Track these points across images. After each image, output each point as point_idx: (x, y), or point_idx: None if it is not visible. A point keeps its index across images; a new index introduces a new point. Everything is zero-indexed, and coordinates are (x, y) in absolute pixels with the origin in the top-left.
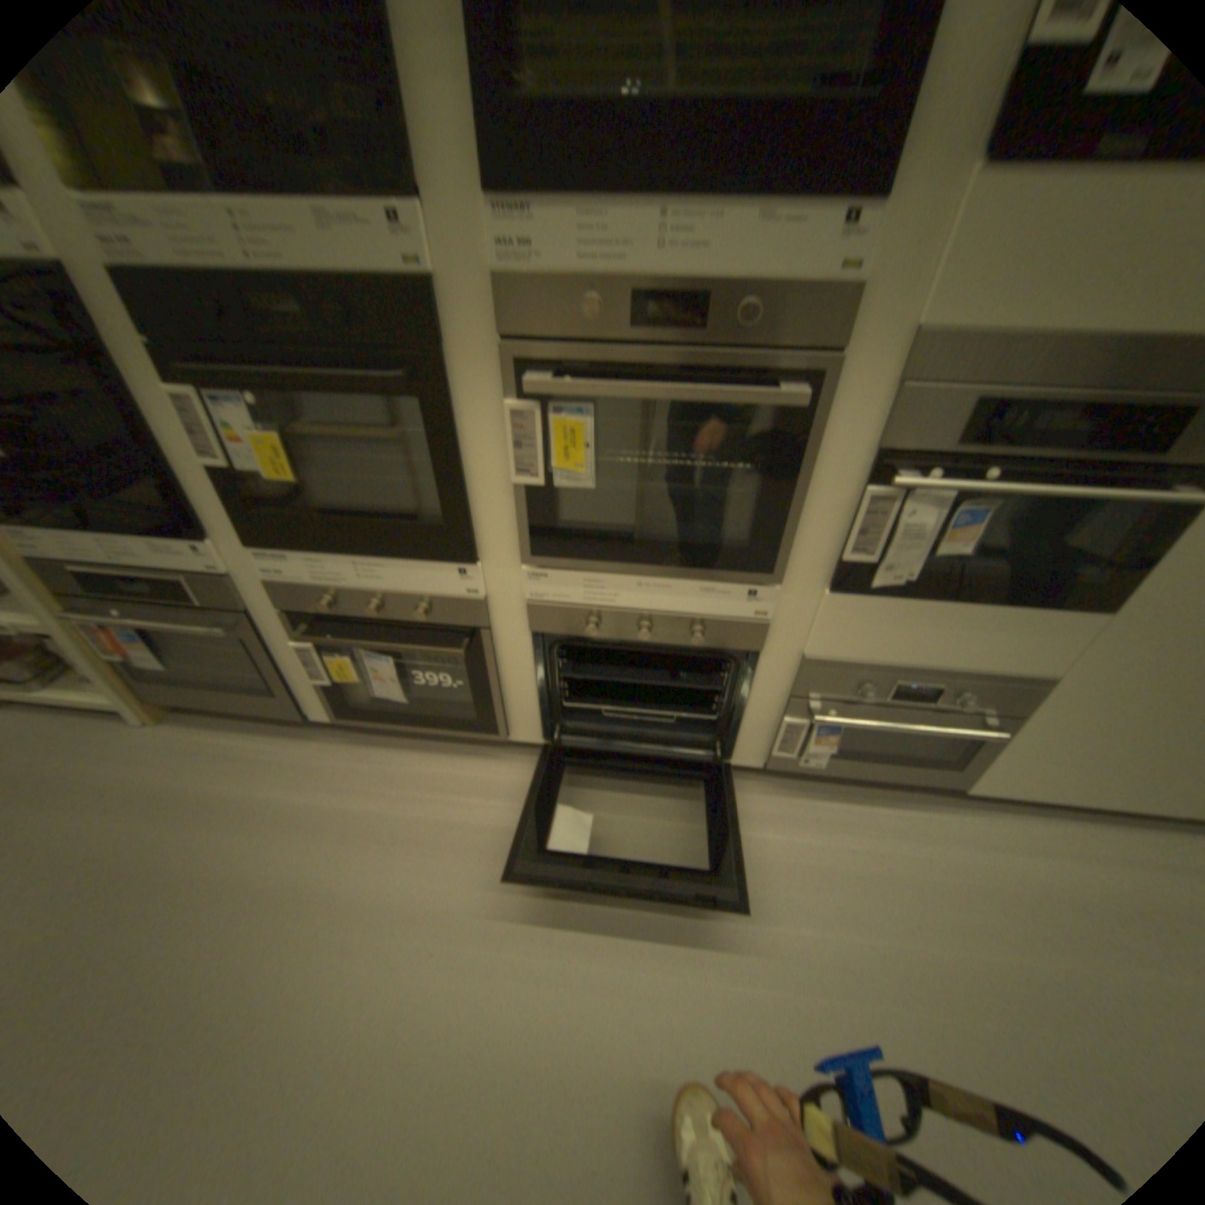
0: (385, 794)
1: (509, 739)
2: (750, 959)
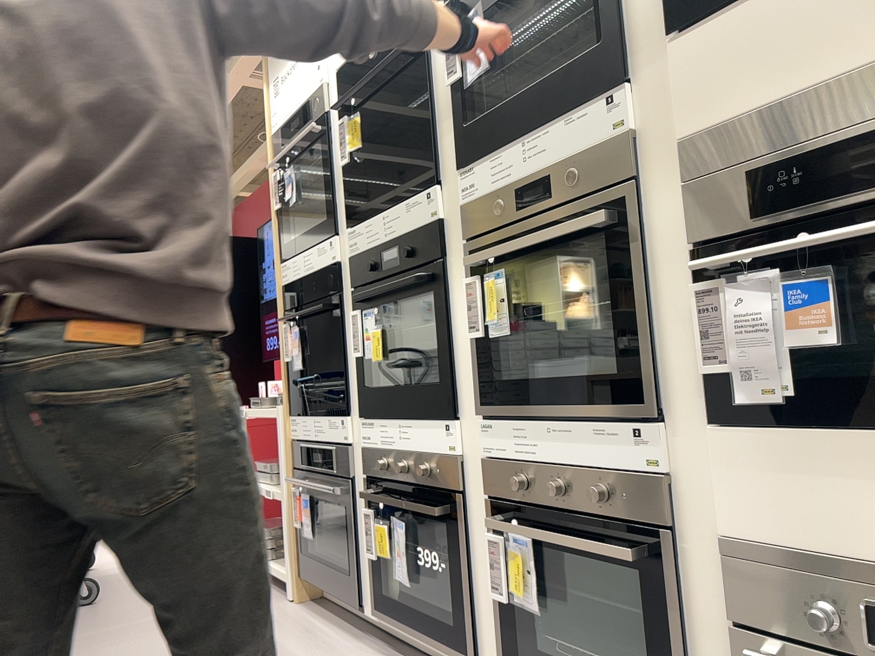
0: None
1: None
2: None
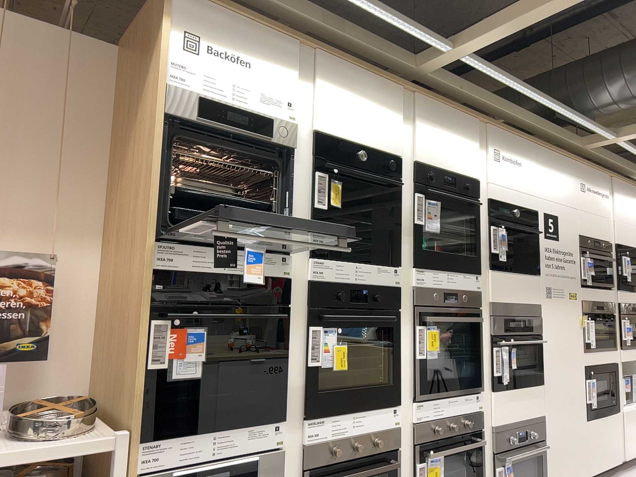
0: None
1: None
2: None
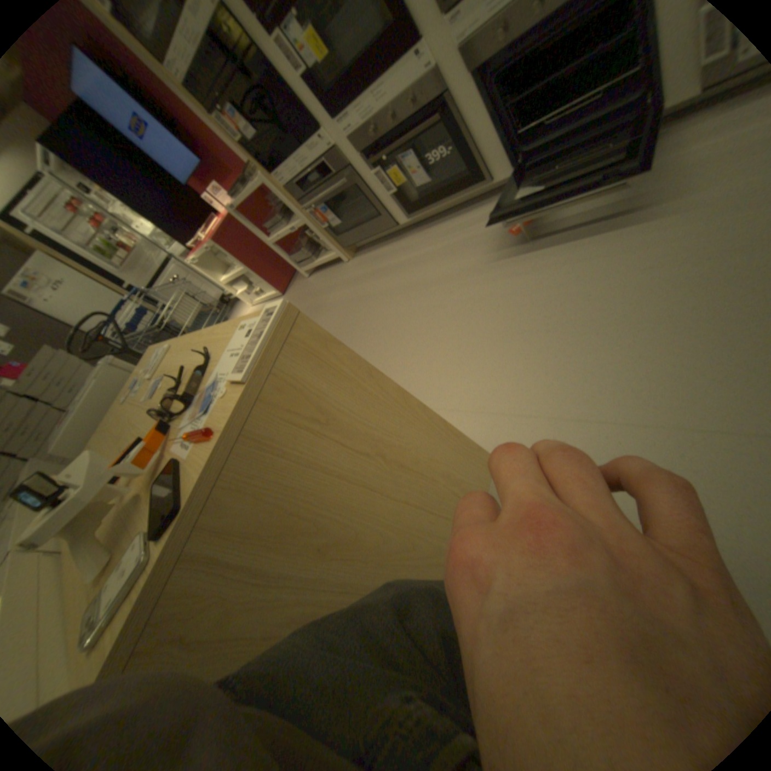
0: (440, 239)
1: (497, 181)
2: (672, 215)
